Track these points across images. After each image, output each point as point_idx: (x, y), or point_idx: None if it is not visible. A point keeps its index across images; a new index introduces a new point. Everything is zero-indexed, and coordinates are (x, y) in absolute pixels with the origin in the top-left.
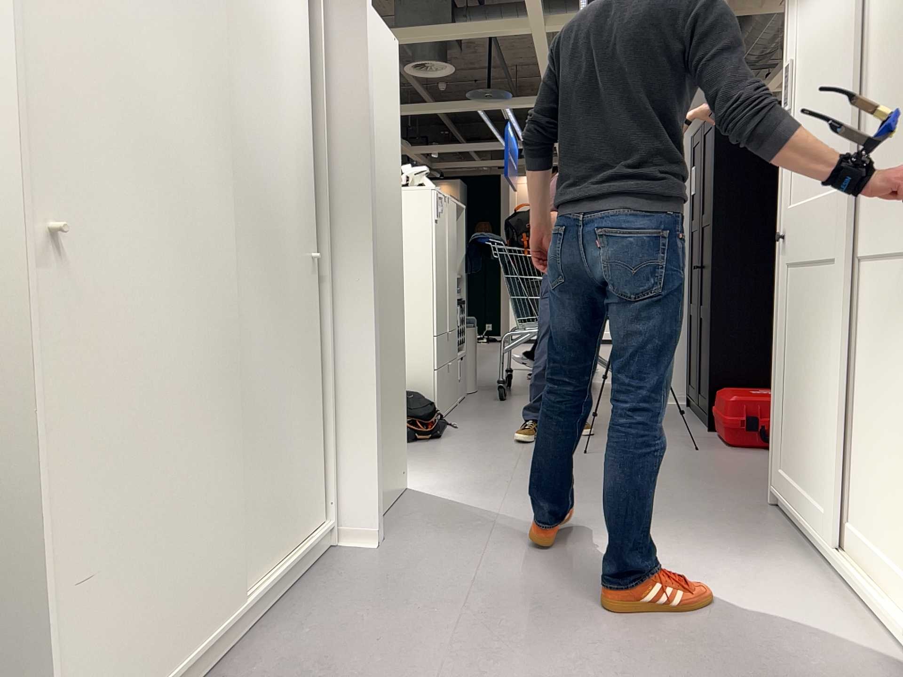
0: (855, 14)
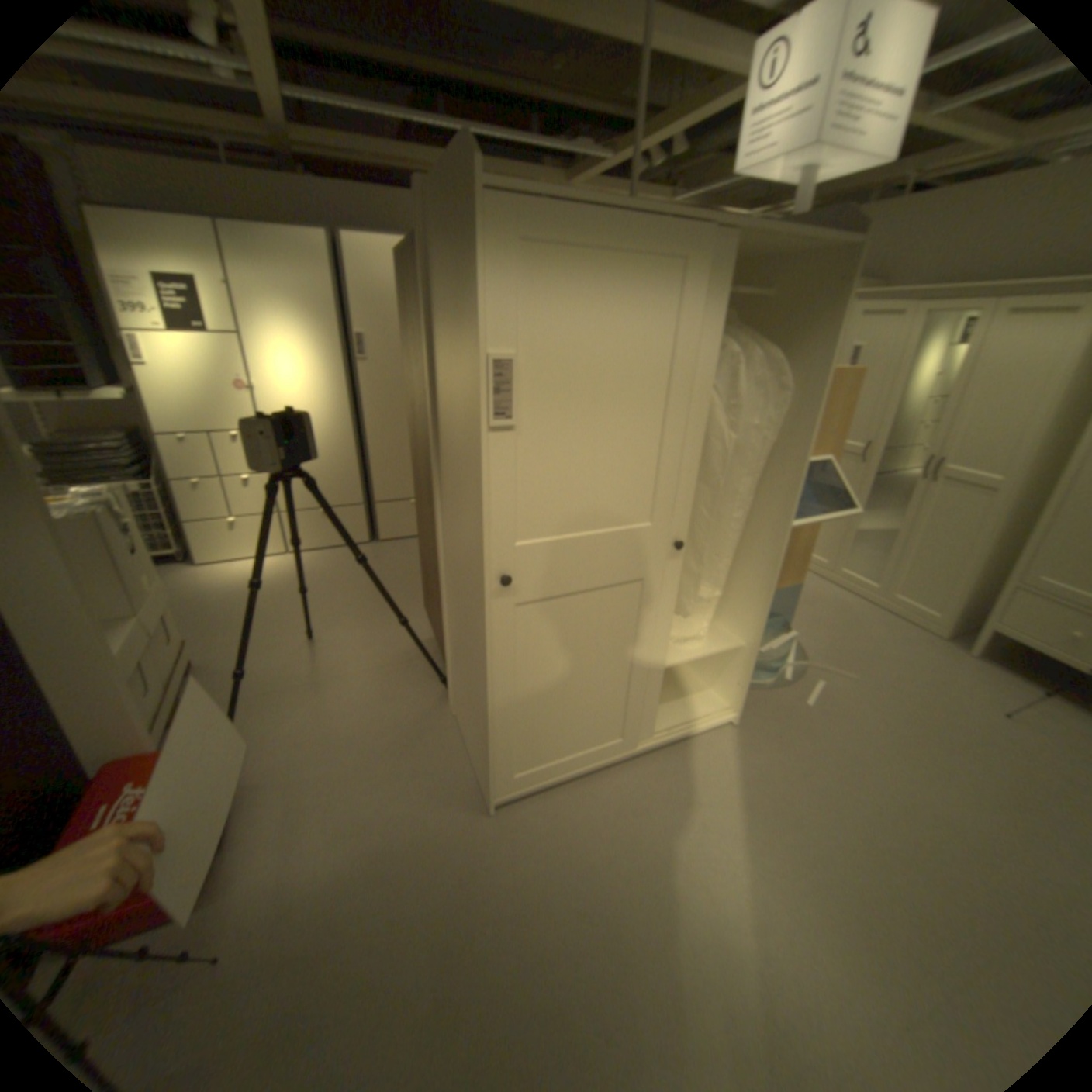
0: (695, 364)
